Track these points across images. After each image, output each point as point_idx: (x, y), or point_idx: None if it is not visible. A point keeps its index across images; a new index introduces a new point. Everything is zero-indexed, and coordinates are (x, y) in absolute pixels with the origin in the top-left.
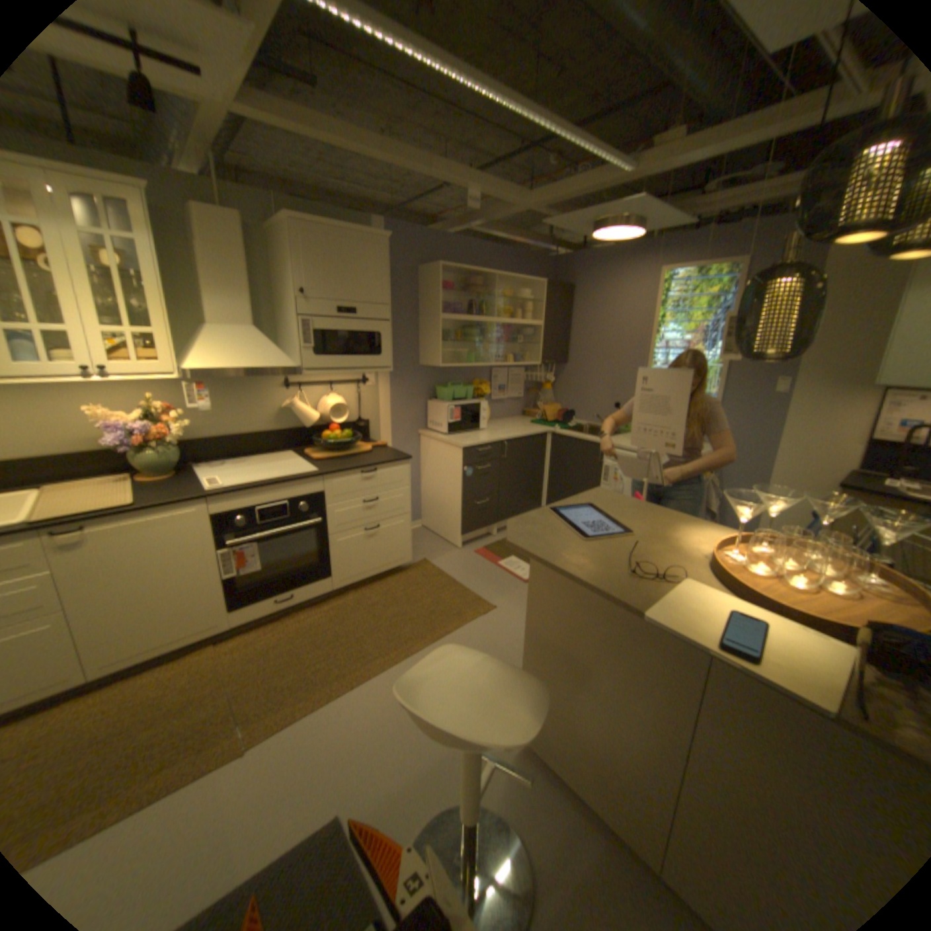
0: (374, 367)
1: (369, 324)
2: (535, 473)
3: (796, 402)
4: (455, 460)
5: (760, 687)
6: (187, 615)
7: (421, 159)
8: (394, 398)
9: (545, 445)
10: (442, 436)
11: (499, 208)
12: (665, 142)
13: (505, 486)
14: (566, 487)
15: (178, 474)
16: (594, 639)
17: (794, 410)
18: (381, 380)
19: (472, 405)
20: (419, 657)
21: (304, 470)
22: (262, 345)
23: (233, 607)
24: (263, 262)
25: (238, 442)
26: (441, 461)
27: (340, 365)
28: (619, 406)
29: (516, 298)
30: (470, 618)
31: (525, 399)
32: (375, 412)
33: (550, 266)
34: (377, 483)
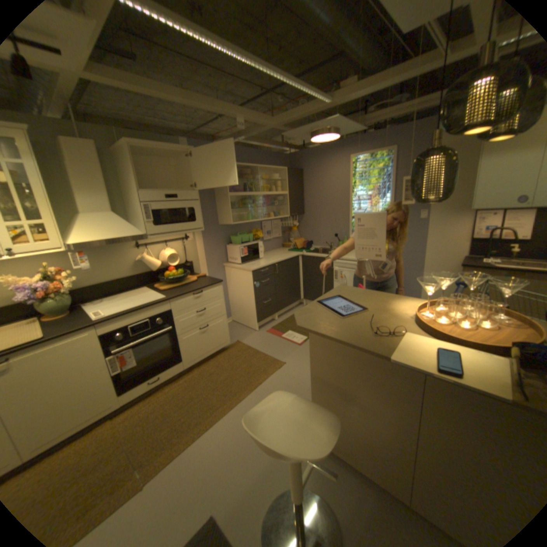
0: (193, 229)
1: (186, 203)
2: (295, 280)
3: (431, 223)
4: (248, 278)
5: (455, 389)
6: (89, 403)
7: (207, 101)
8: (206, 246)
9: (298, 263)
10: (238, 265)
11: (255, 128)
12: (346, 85)
13: (279, 290)
14: (314, 285)
15: (71, 312)
16: (353, 375)
17: (431, 227)
18: (197, 236)
19: (254, 245)
20: (245, 402)
21: (156, 298)
22: (119, 223)
23: (121, 392)
24: (113, 170)
25: (110, 285)
26: (240, 280)
27: (171, 230)
28: (336, 236)
29: (270, 180)
30: (271, 372)
31: (283, 237)
32: (195, 256)
33: (287, 159)
34: (204, 299)
